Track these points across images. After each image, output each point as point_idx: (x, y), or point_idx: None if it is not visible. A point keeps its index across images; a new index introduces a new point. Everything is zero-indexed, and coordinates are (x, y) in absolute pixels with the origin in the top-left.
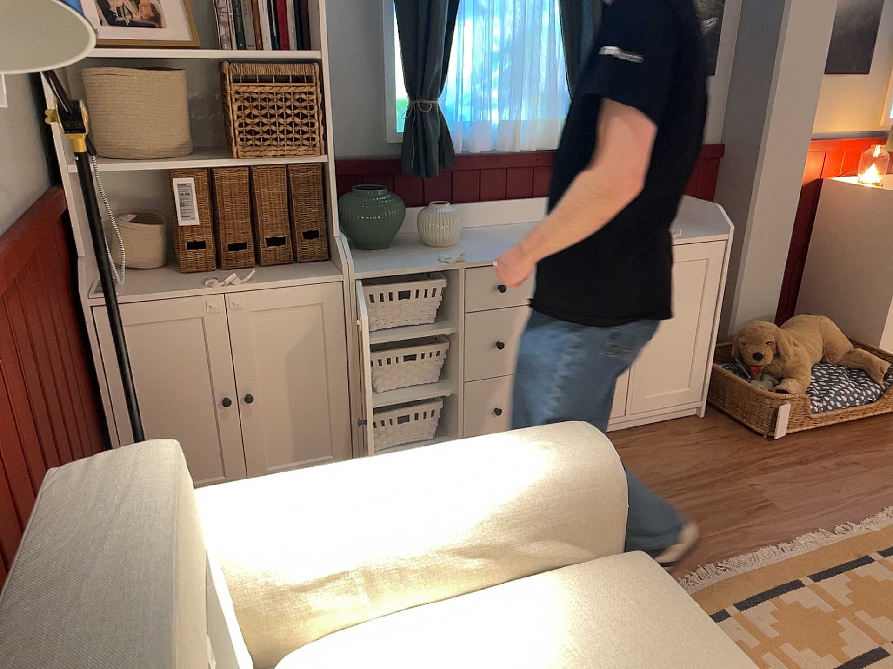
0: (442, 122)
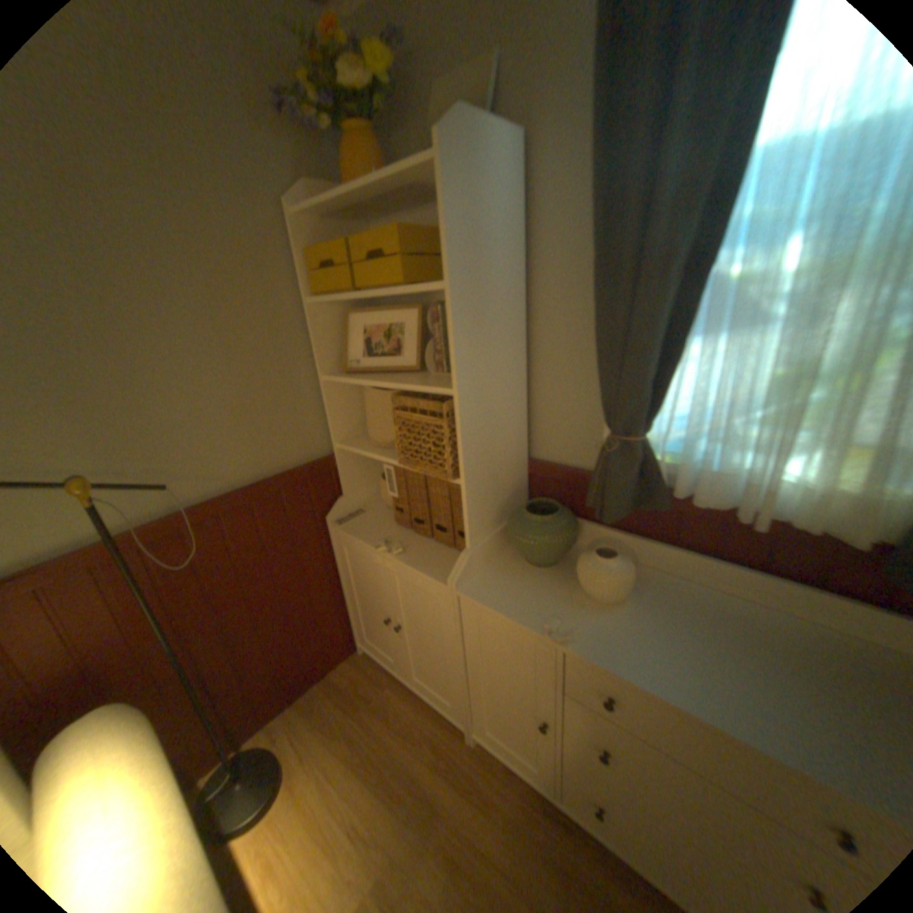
0: (652, 460)
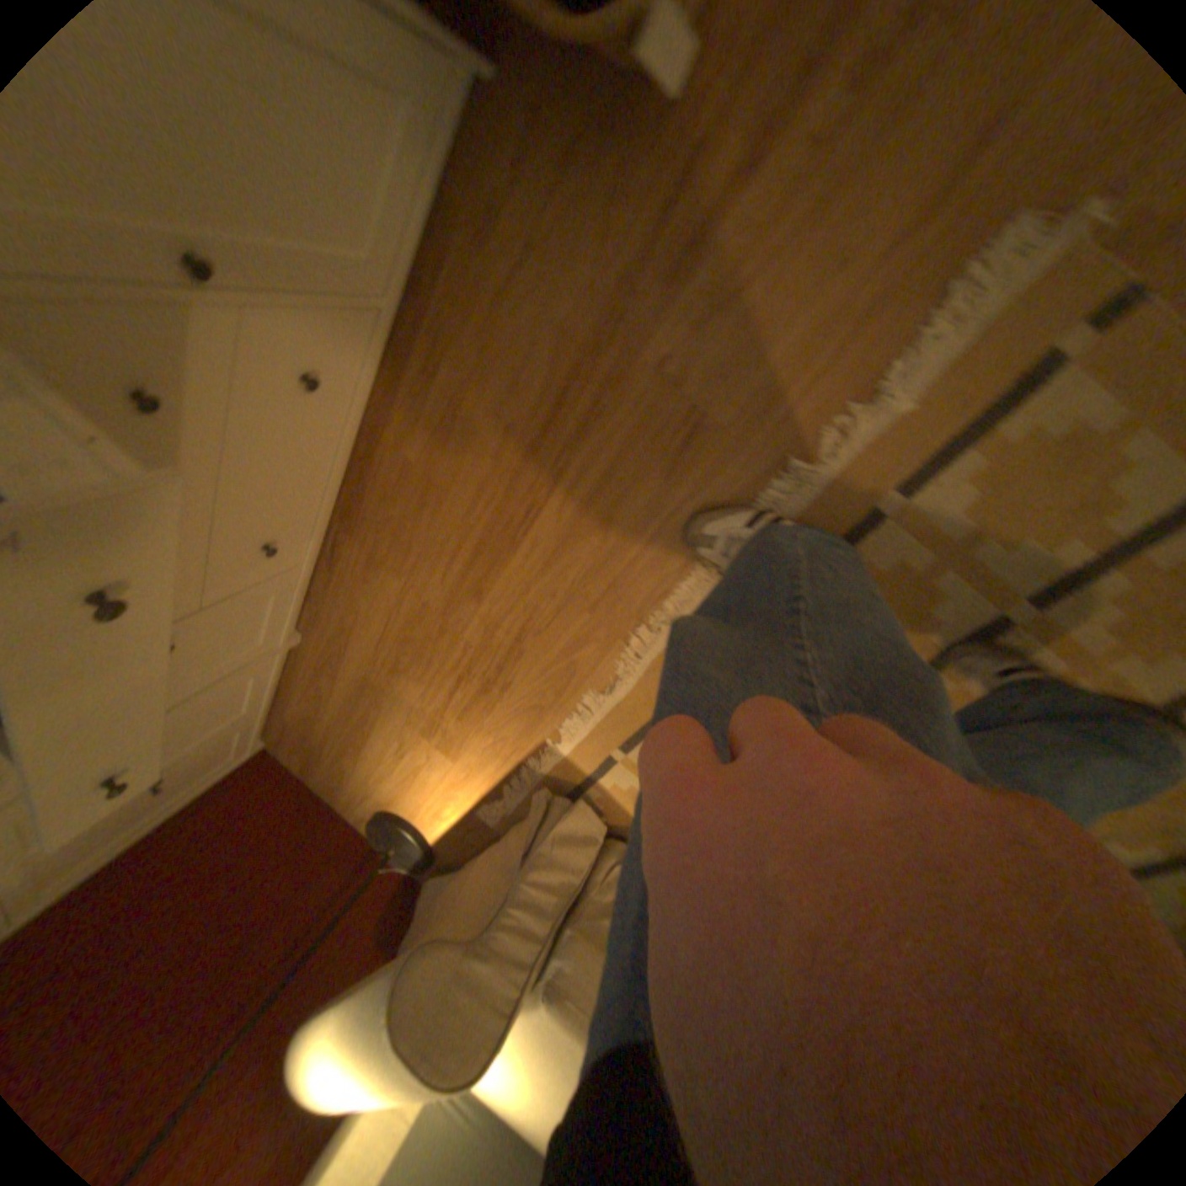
0: None
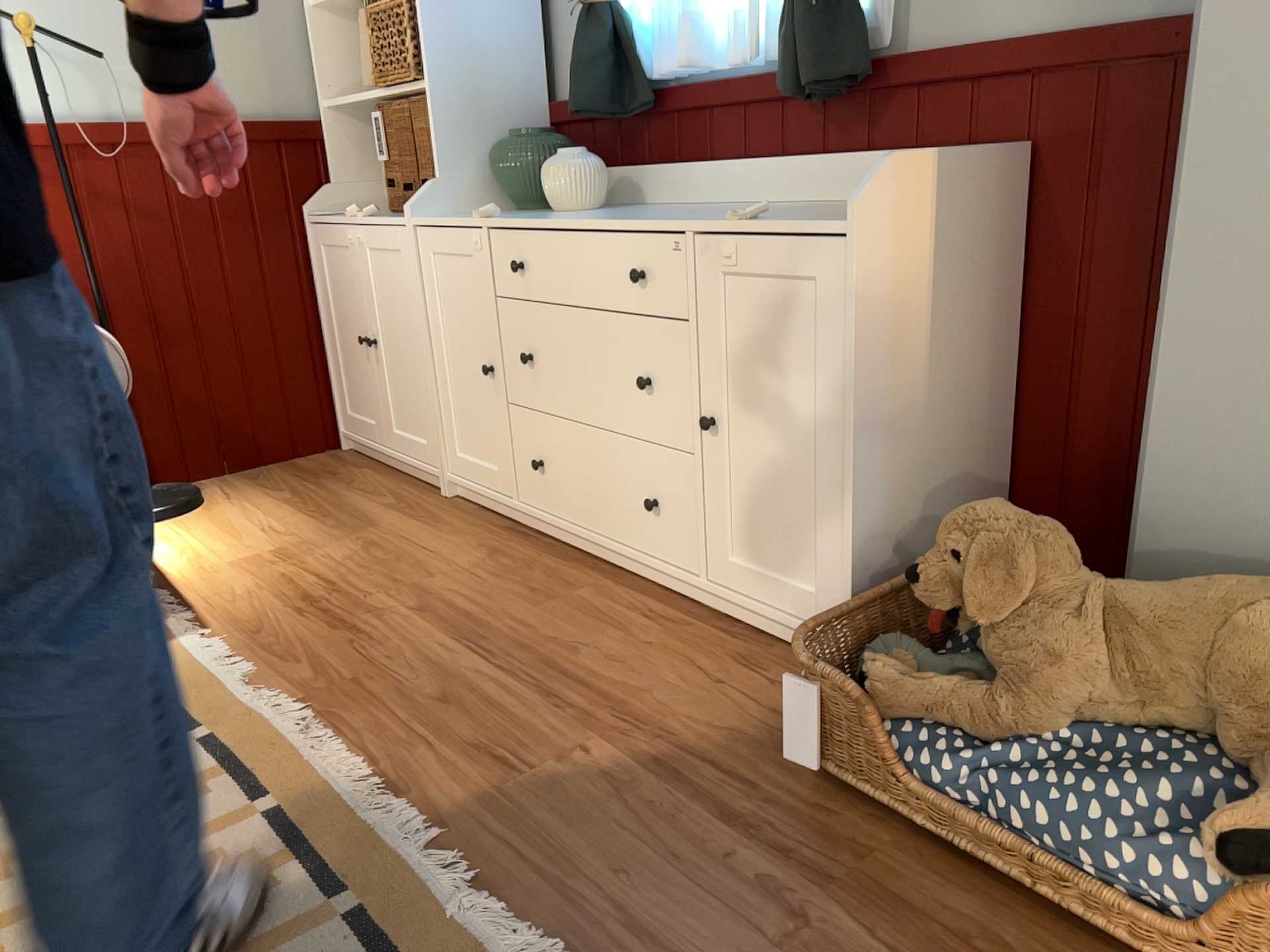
0: (618, 33)
